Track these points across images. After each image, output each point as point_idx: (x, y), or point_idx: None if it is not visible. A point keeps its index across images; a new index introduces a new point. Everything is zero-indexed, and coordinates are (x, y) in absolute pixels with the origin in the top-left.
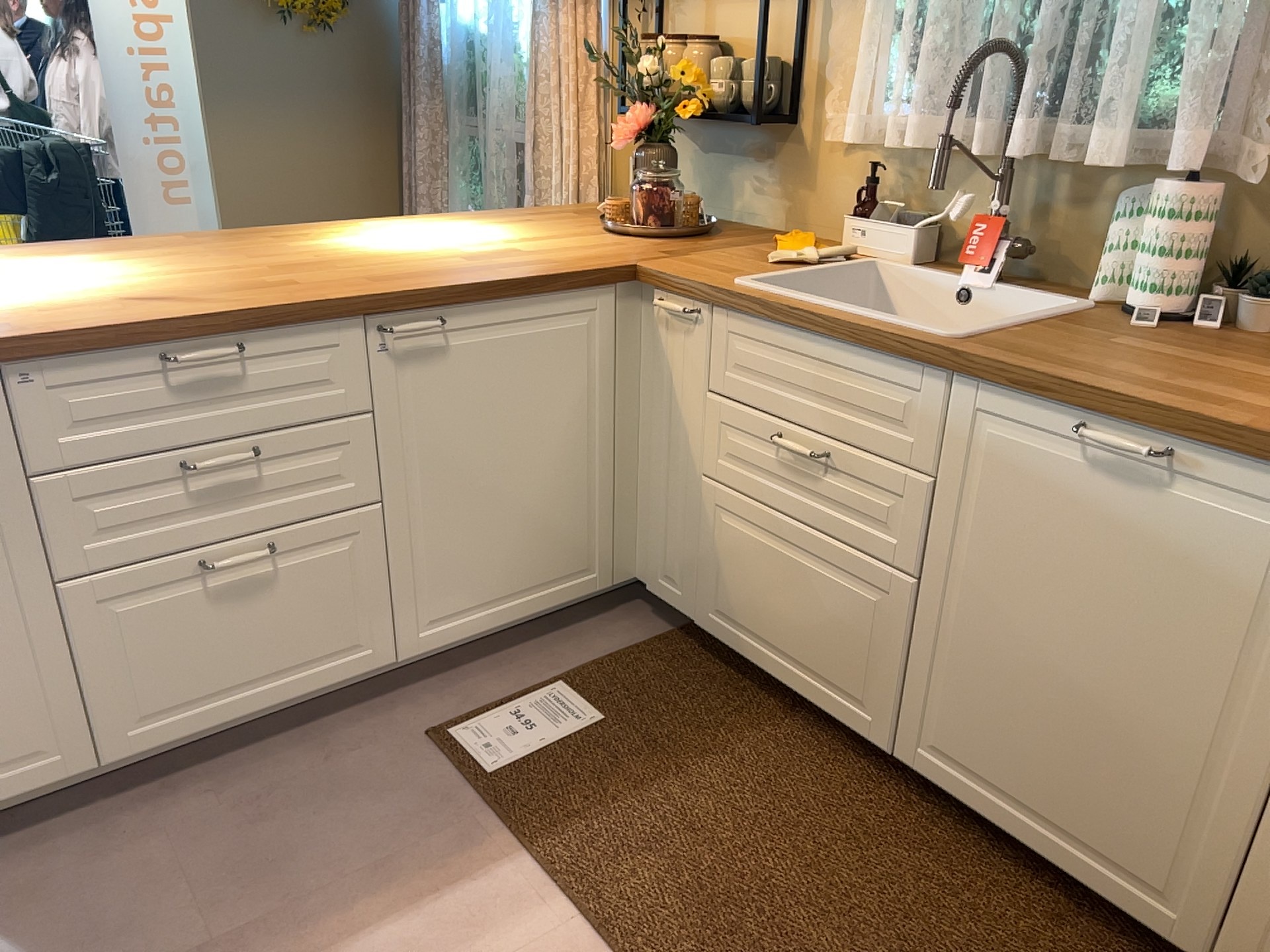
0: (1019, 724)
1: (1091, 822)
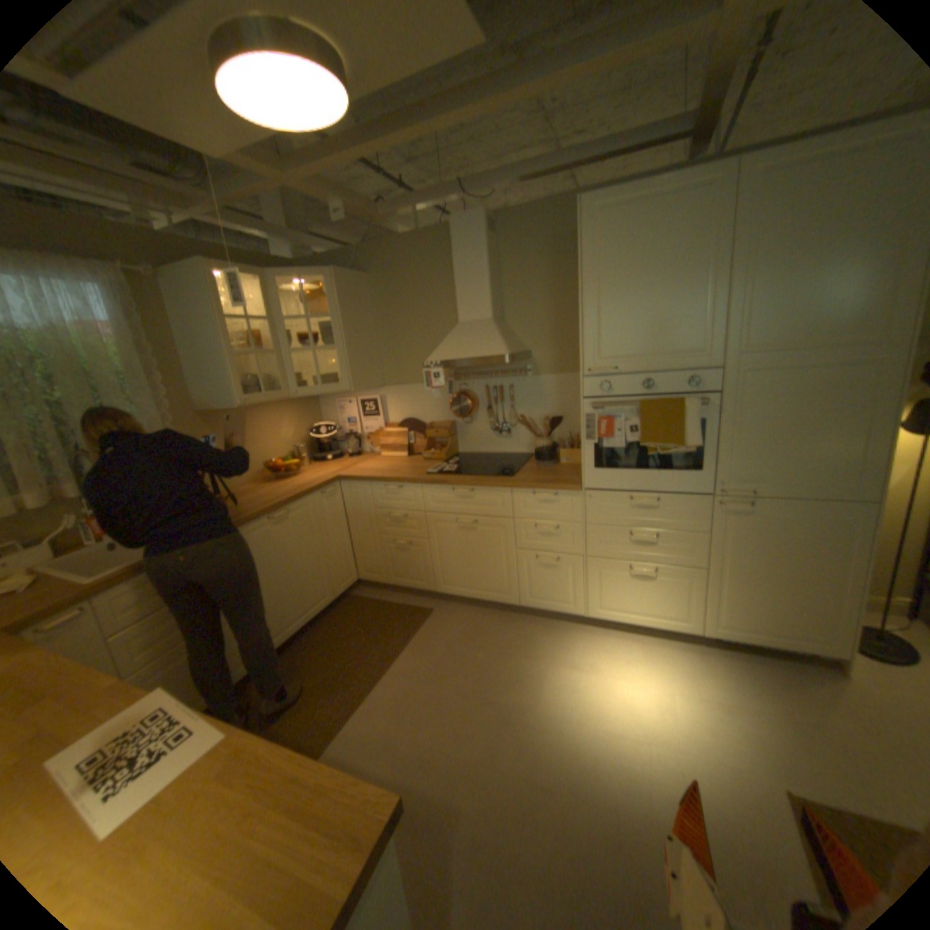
0: (288, 602)
1: (309, 602)
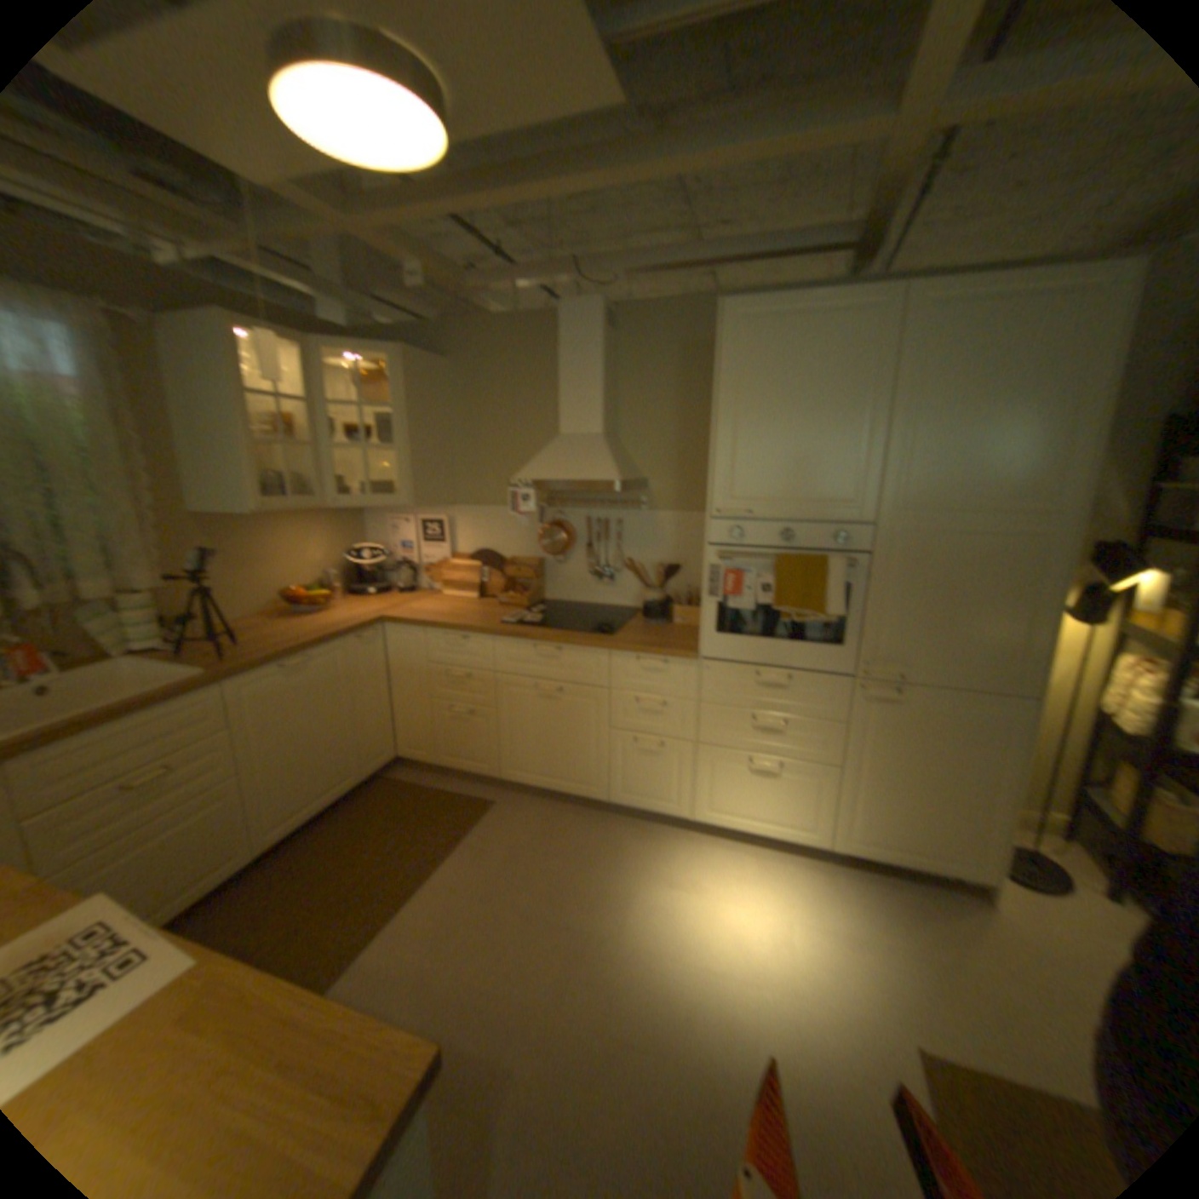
0: (298, 783)
1: (329, 784)
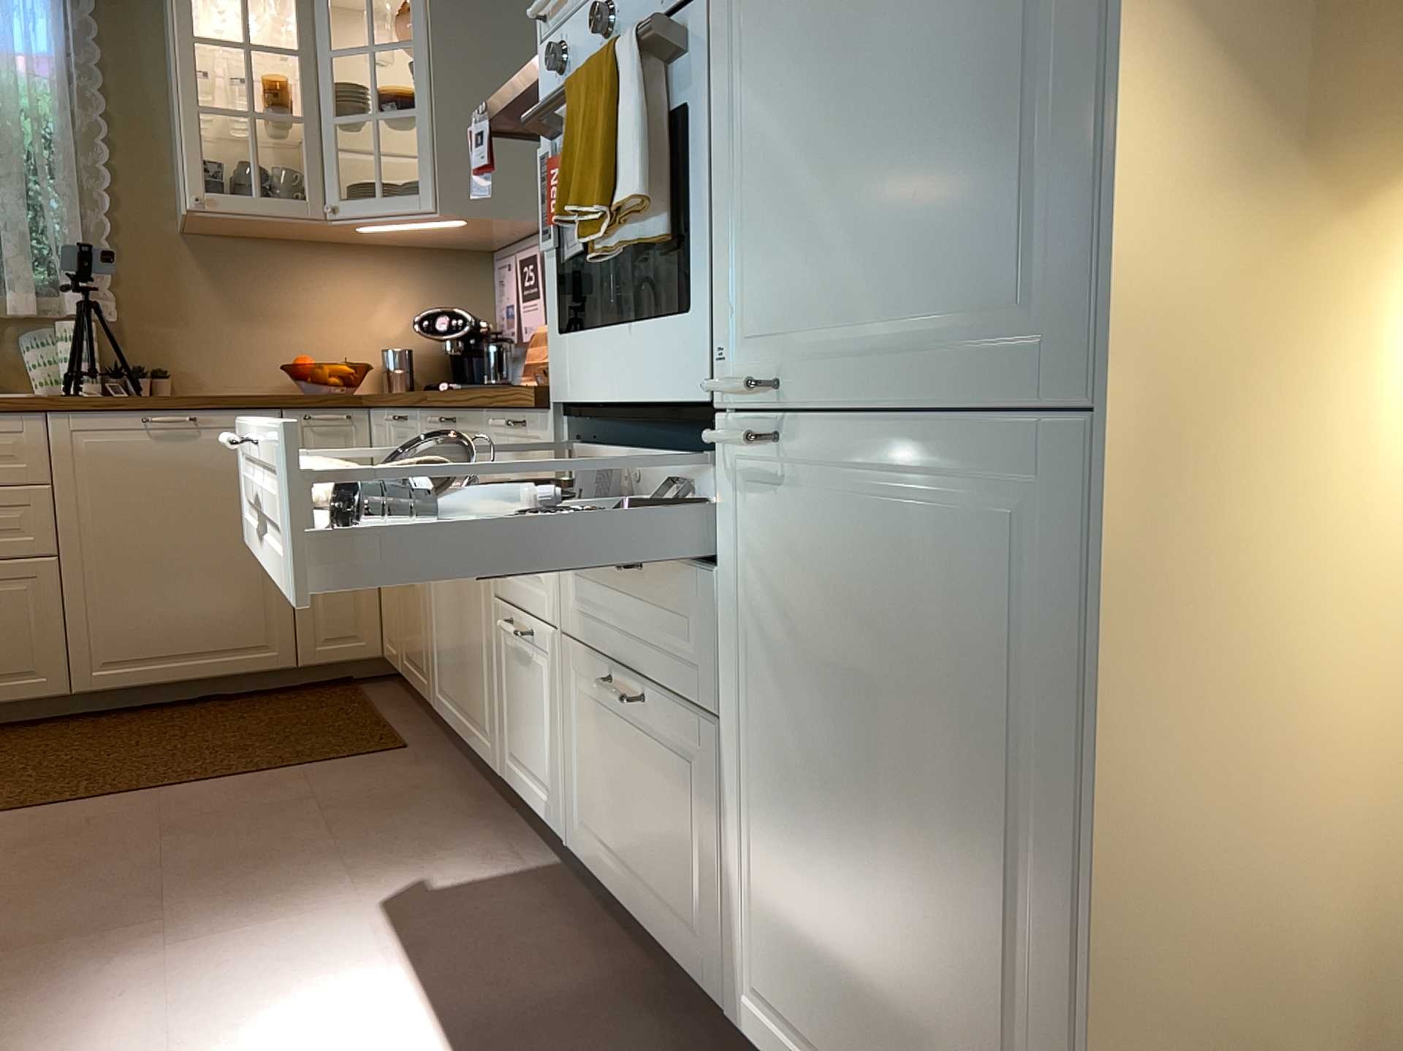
0: (158, 607)
1: (218, 635)
